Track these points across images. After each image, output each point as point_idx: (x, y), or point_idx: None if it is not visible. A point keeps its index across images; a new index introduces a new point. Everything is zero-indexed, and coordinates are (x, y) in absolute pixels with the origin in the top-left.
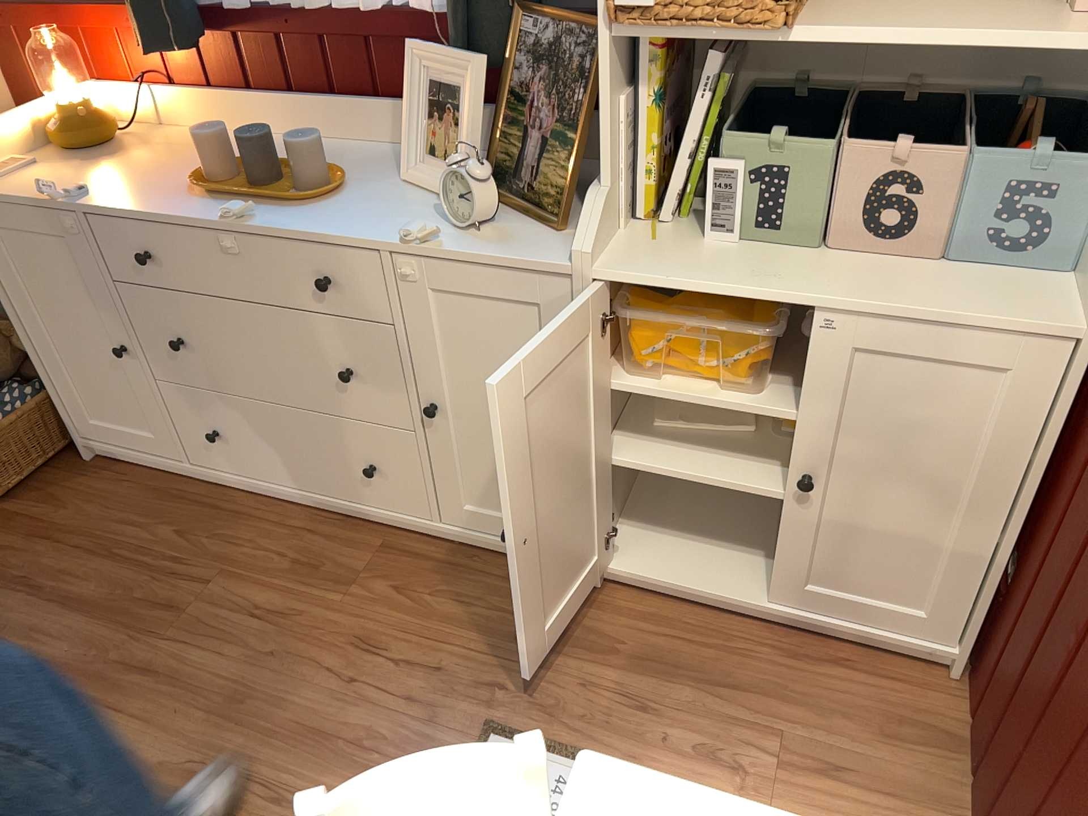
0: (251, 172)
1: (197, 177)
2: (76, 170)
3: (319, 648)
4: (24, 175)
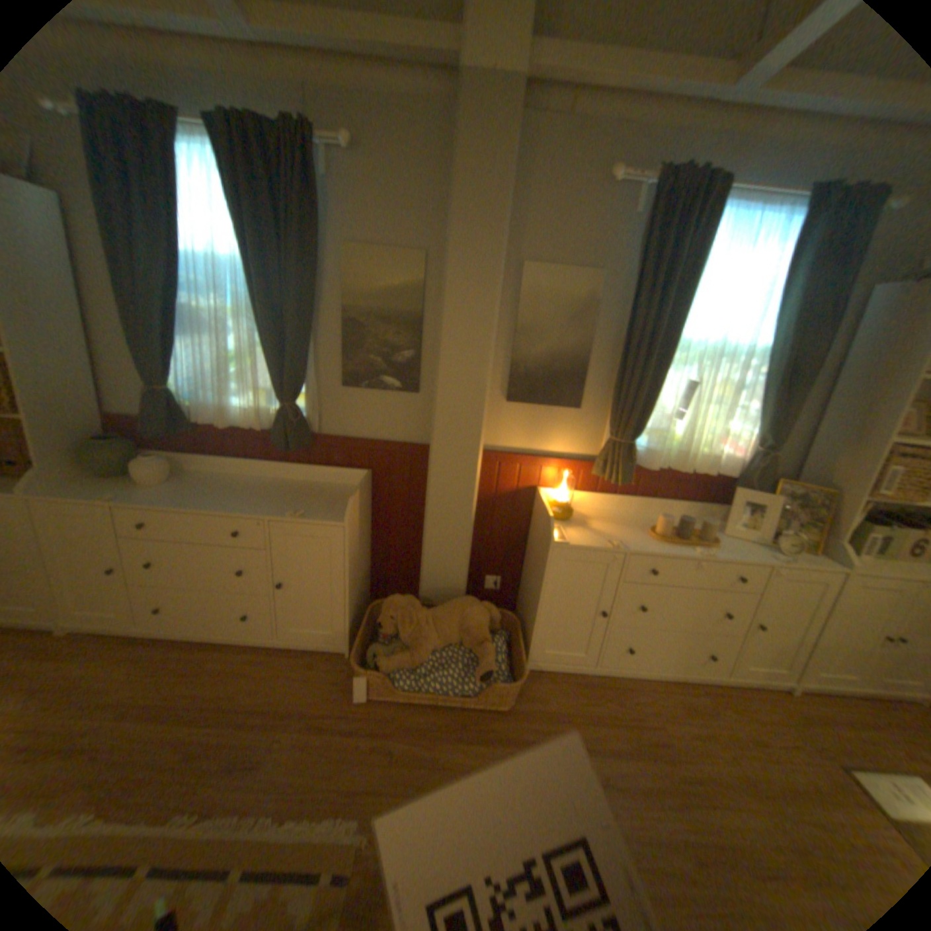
0: (682, 535)
1: (661, 537)
2: (584, 531)
3: (745, 751)
4: (569, 535)
